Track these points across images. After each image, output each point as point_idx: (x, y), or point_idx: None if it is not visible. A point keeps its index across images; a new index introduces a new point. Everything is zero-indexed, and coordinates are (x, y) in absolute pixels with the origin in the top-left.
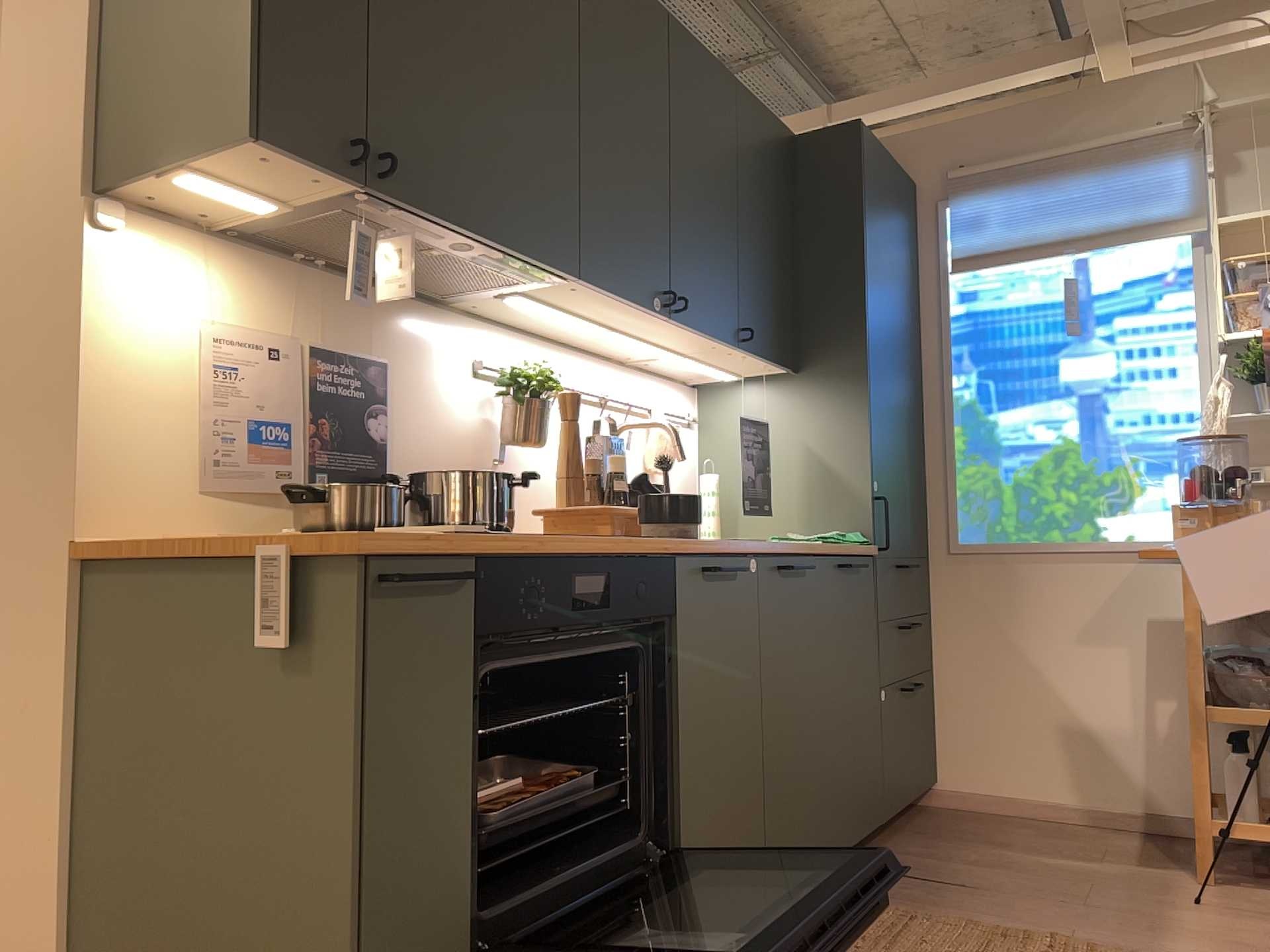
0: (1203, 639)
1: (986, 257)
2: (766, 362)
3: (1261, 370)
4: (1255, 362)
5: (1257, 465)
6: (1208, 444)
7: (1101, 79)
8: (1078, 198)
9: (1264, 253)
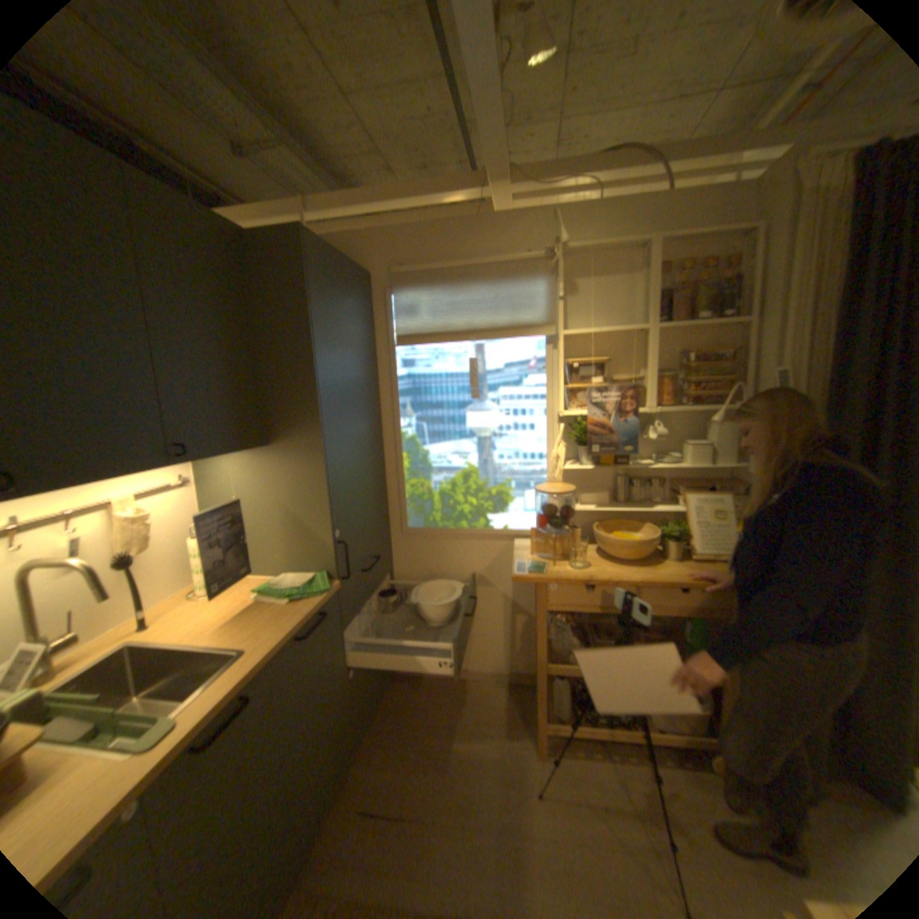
0: (546, 630)
1: (419, 337)
2: (225, 454)
3: (584, 440)
4: (581, 434)
5: (575, 491)
6: (550, 478)
7: (495, 206)
8: (478, 301)
9: (588, 353)
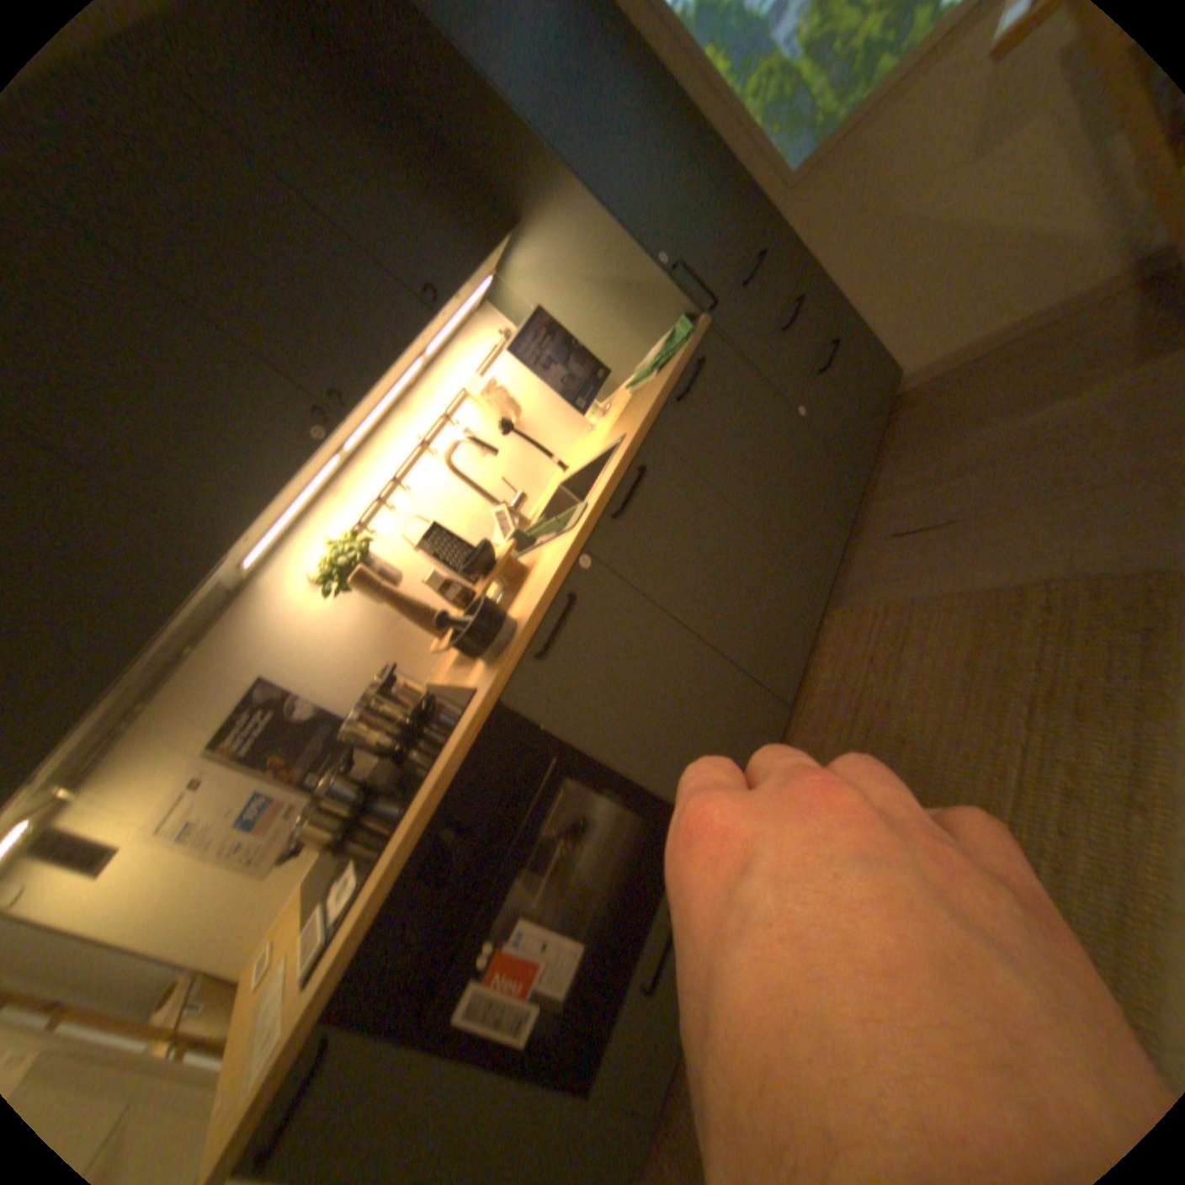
0: None
1: None
2: (480, 263)
3: None
4: None
5: None
6: None
7: None
8: None
9: None
